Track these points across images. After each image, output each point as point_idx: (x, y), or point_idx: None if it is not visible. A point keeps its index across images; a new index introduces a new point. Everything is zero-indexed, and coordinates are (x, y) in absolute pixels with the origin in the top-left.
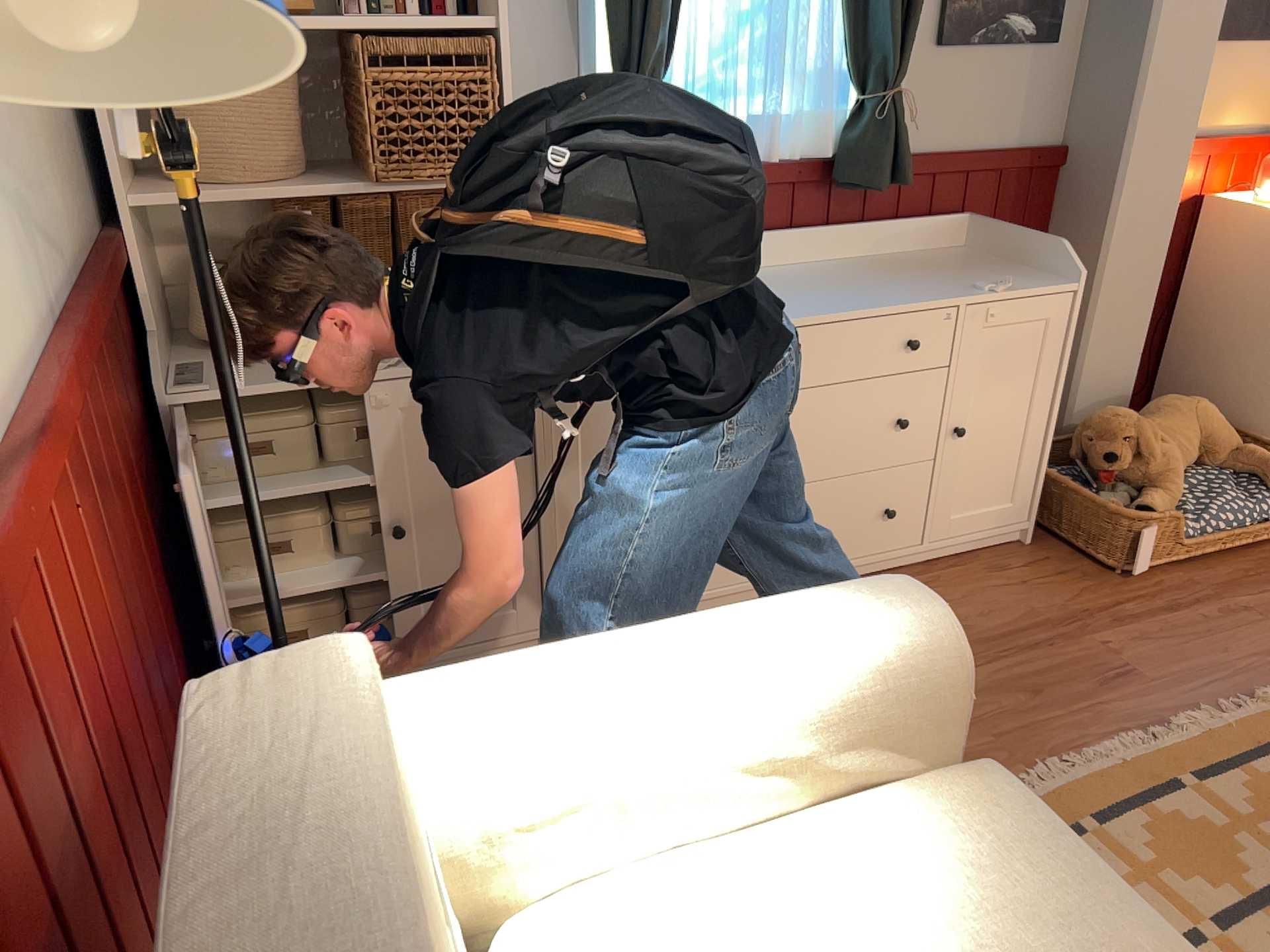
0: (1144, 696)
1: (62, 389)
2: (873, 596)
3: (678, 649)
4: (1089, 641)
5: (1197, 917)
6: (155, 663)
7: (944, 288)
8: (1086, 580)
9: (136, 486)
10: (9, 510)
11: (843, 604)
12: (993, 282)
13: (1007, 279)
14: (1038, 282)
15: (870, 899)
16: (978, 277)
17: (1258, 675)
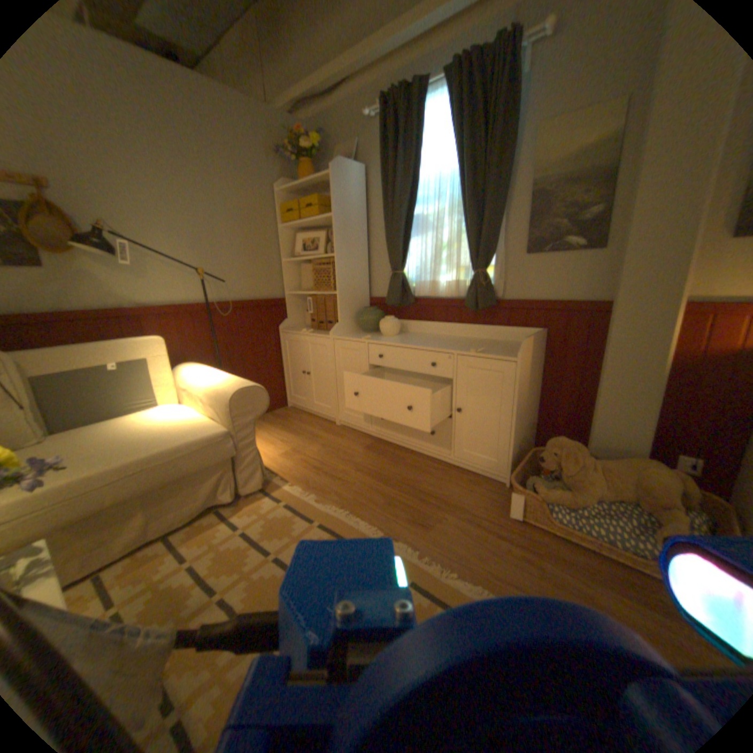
0: (413, 534)
1: (199, 307)
2: (243, 383)
3: (216, 375)
4: (442, 514)
5: (280, 555)
6: (233, 366)
7: (462, 348)
8: (495, 508)
9: (253, 339)
10: (152, 310)
11: (238, 381)
12: (488, 351)
13: (497, 352)
14: (504, 354)
15: (175, 423)
16: (491, 349)
17: (470, 574)
